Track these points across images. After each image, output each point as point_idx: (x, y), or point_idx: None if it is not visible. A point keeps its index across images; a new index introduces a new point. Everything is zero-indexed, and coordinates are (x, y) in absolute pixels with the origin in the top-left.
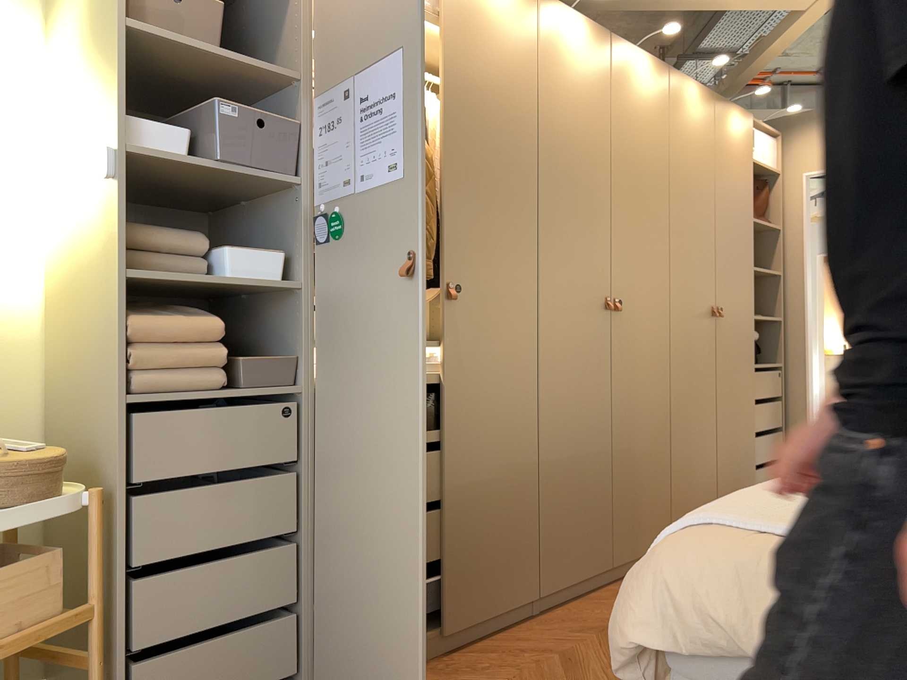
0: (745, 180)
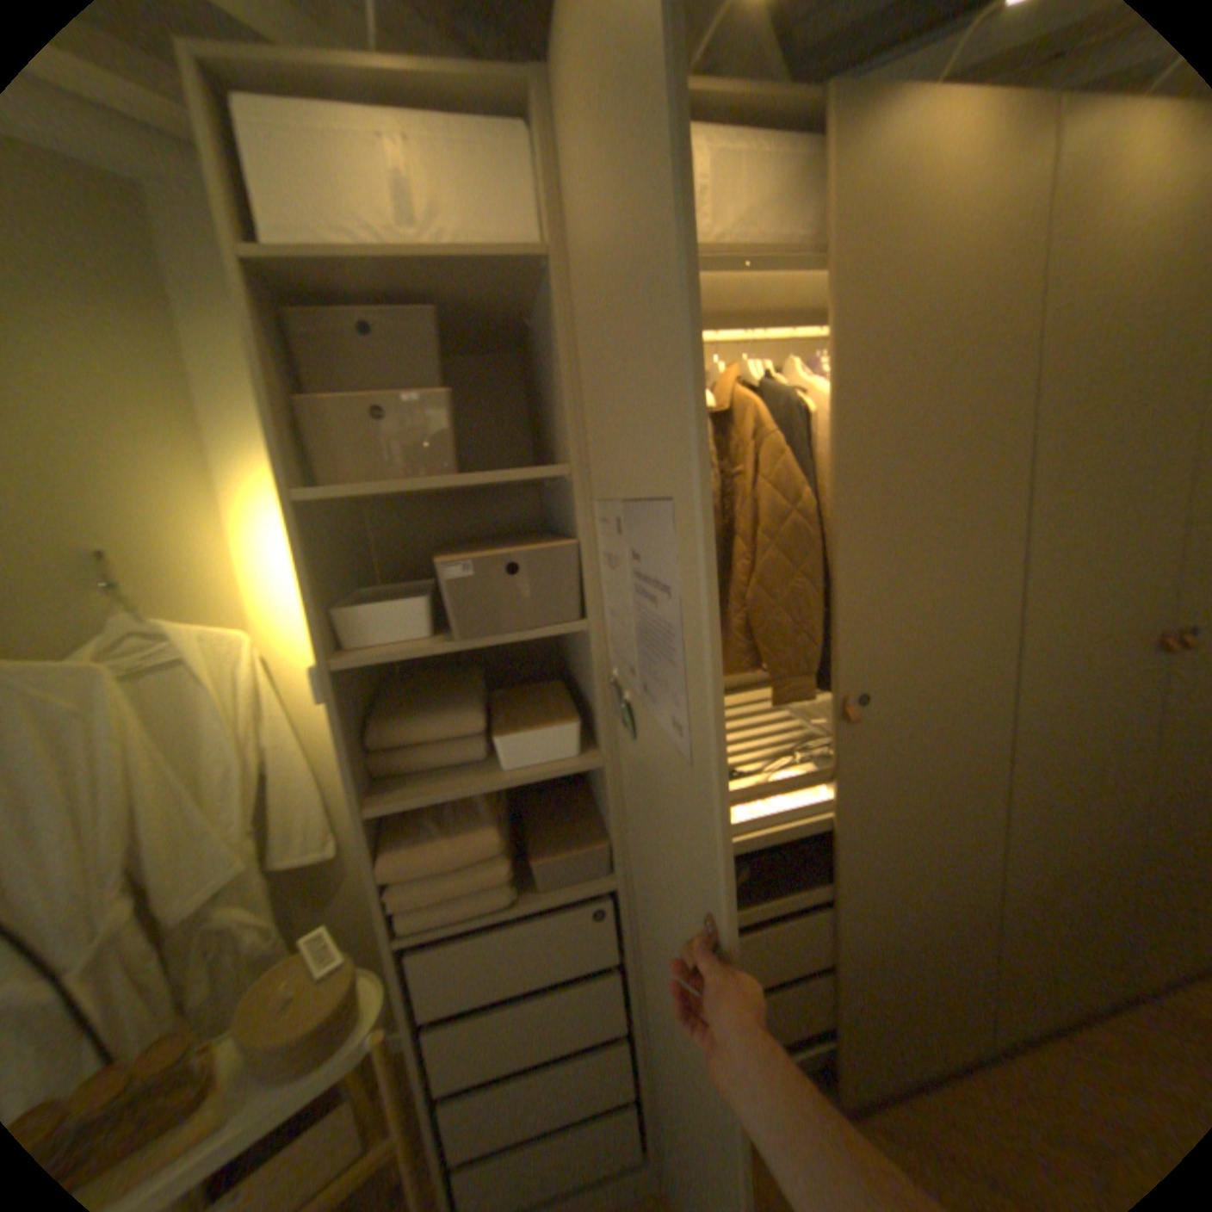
0: None
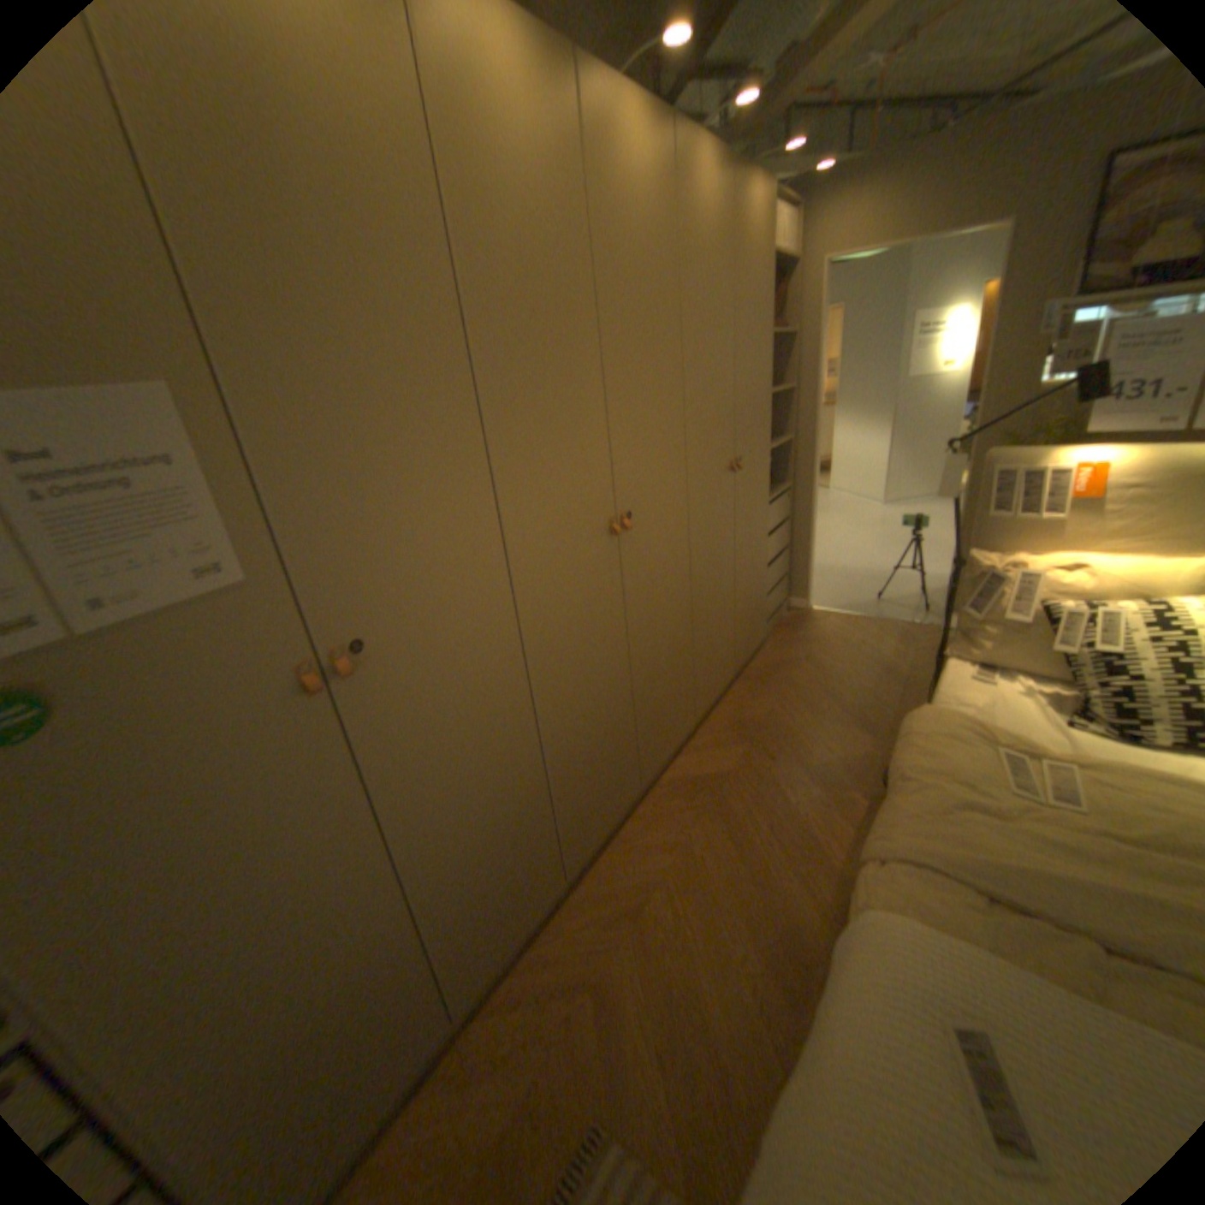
0: (771, 270)
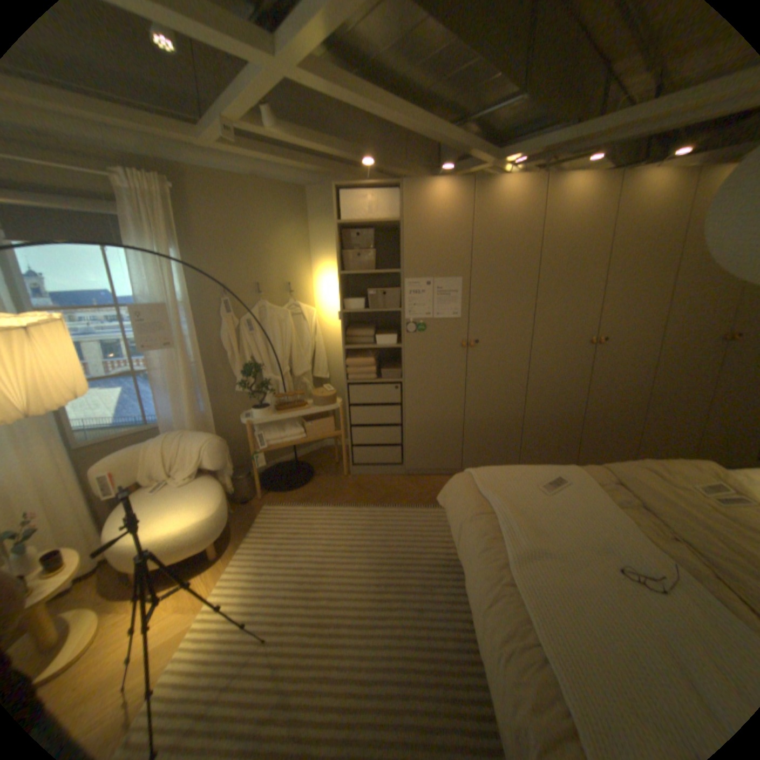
0: None
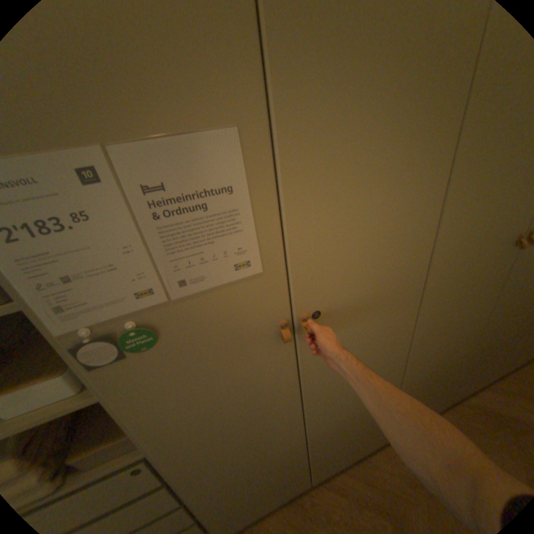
0: None
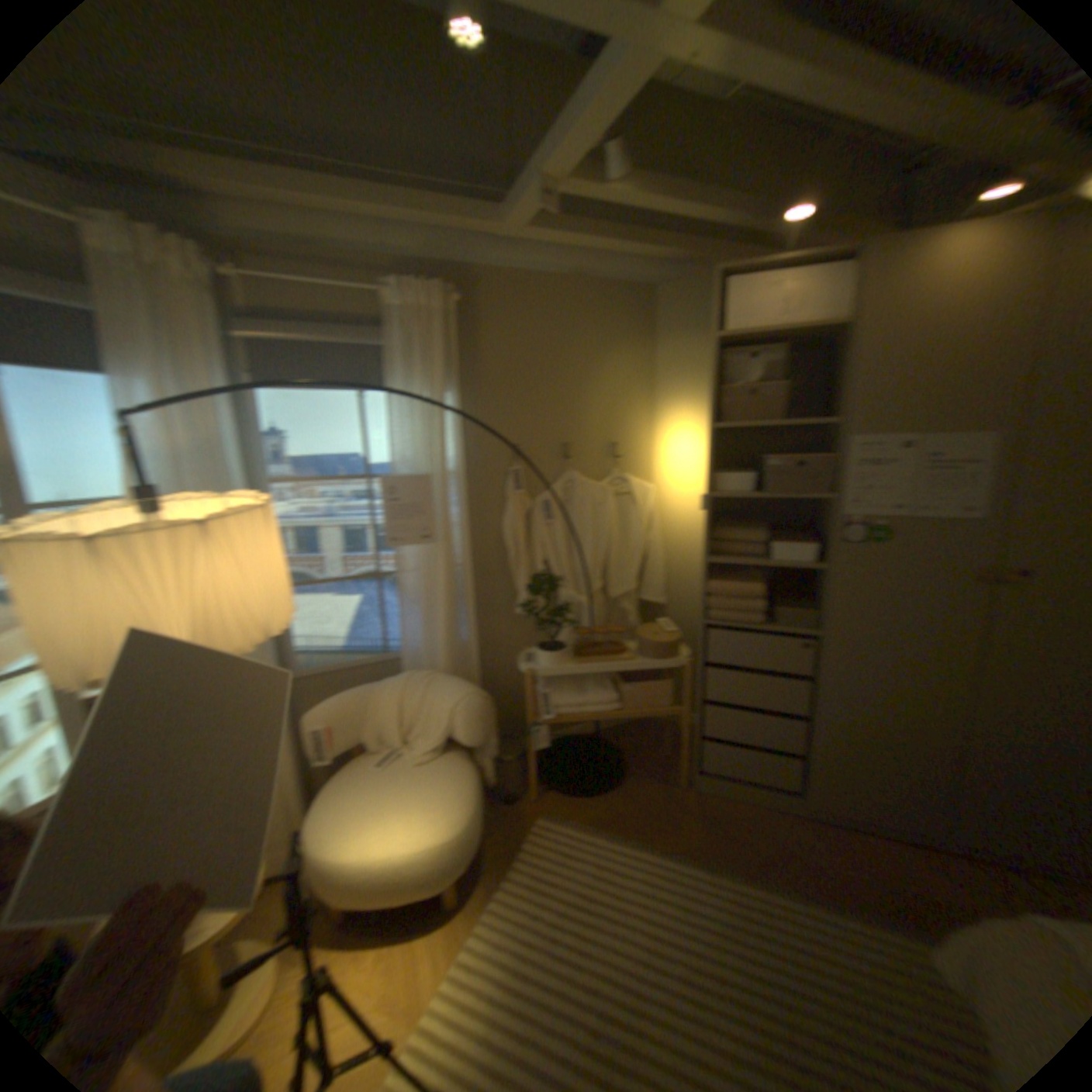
0: None
